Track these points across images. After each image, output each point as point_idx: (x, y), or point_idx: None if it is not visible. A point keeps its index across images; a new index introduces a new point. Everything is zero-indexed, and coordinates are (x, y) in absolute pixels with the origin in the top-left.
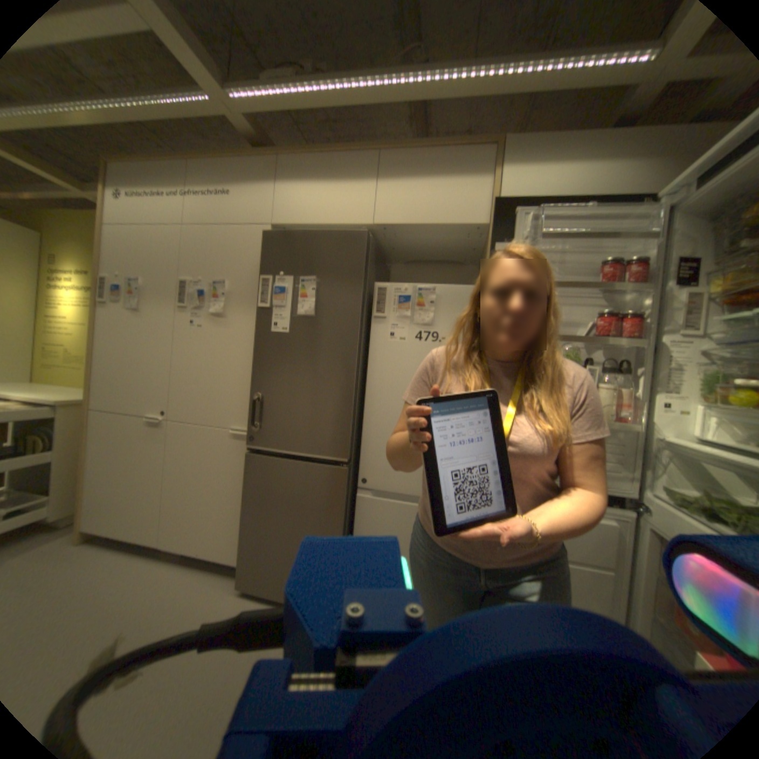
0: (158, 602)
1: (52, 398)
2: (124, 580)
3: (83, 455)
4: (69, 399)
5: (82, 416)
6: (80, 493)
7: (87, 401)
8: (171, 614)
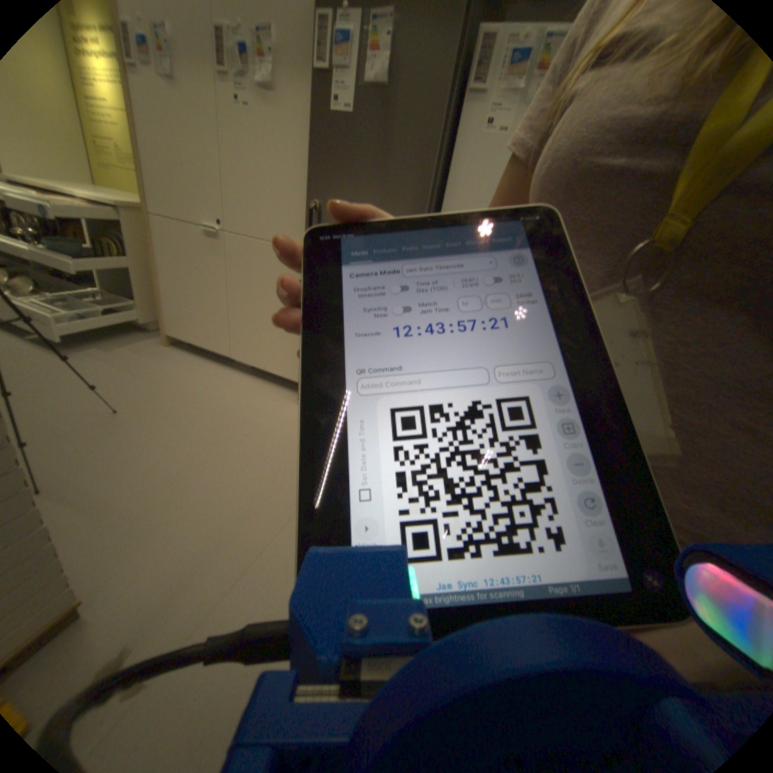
0: (234, 398)
1: (112, 197)
2: (206, 378)
3: (153, 261)
4: (128, 200)
5: (142, 218)
6: (158, 299)
7: (144, 202)
8: (246, 408)
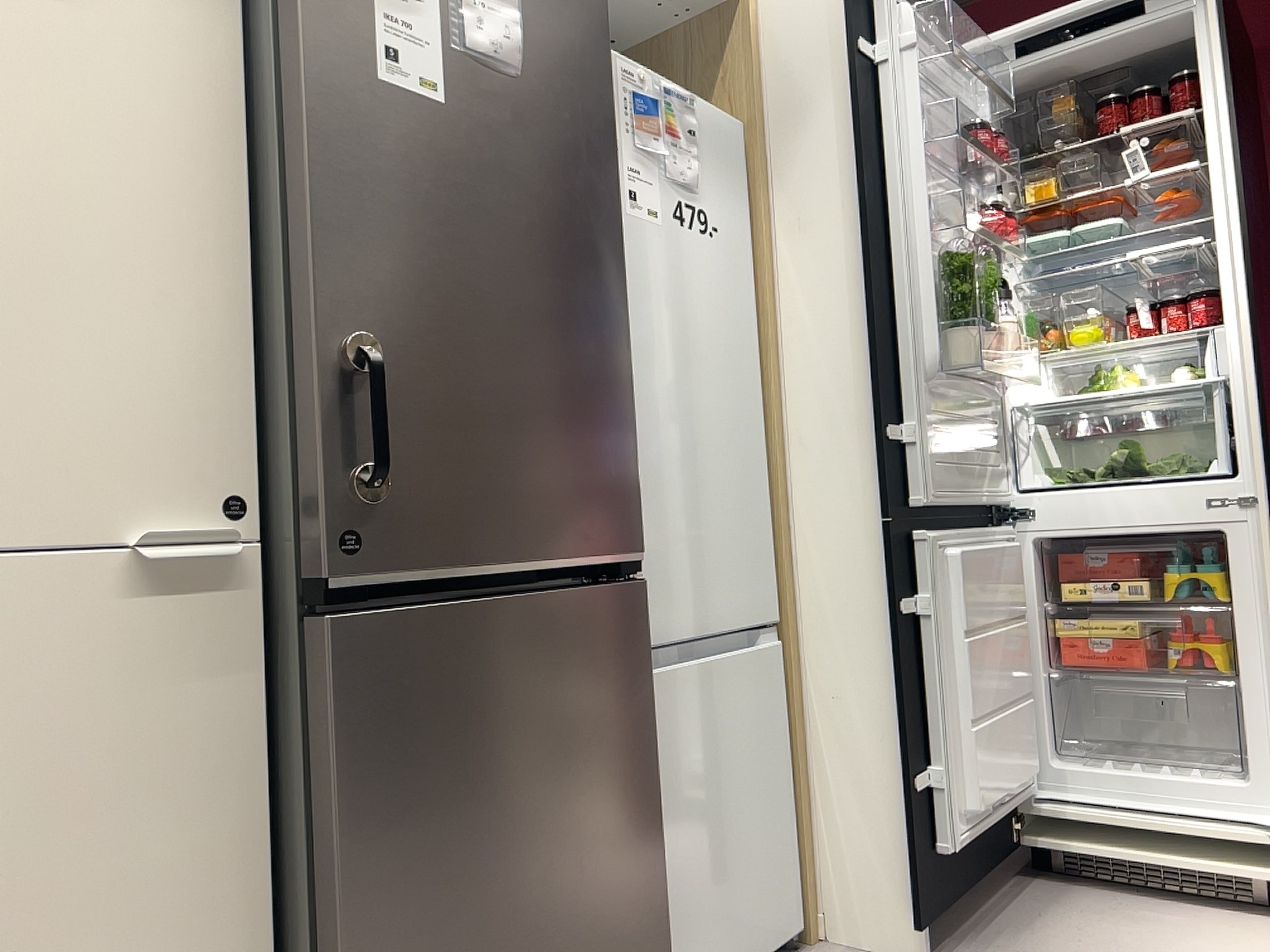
0: None
1: None
2: None
3: None
4: None
5: None
6: None
7: None
8: None
